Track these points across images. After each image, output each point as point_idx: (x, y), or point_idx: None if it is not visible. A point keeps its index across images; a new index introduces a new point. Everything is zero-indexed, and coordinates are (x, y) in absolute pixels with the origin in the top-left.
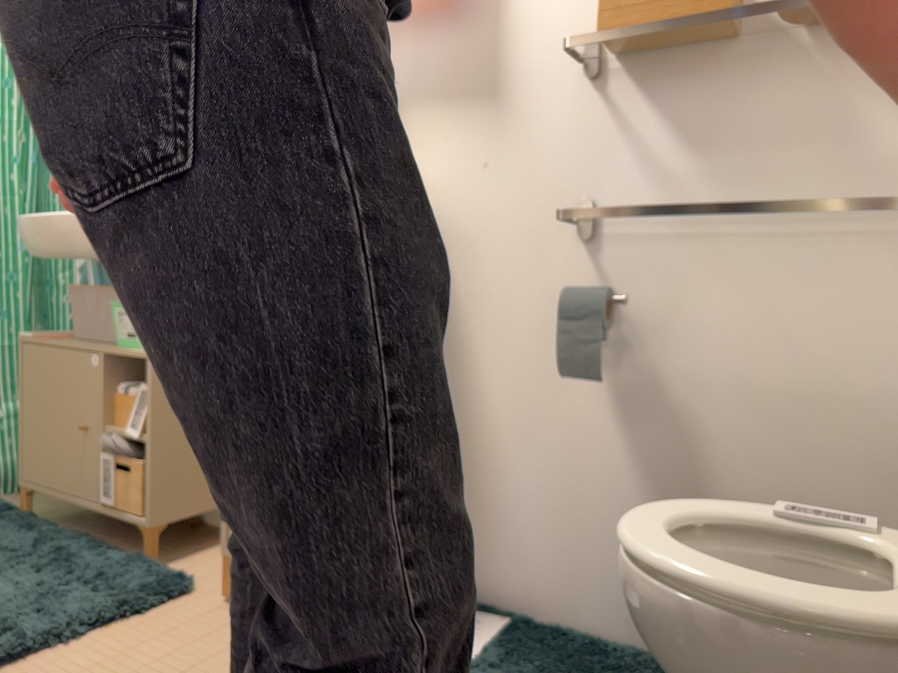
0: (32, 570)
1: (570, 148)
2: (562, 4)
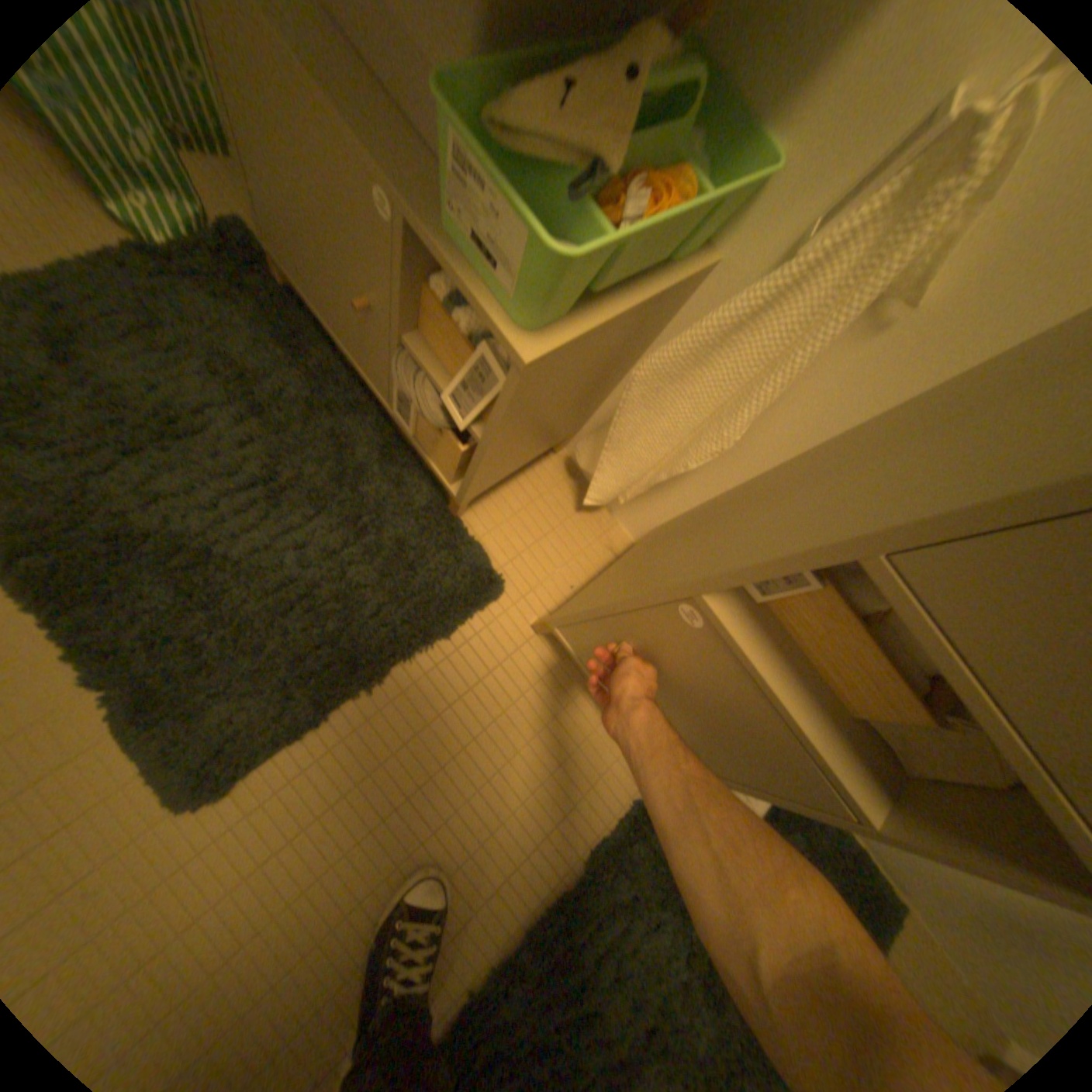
0: (317, 505)
1: None
2: None
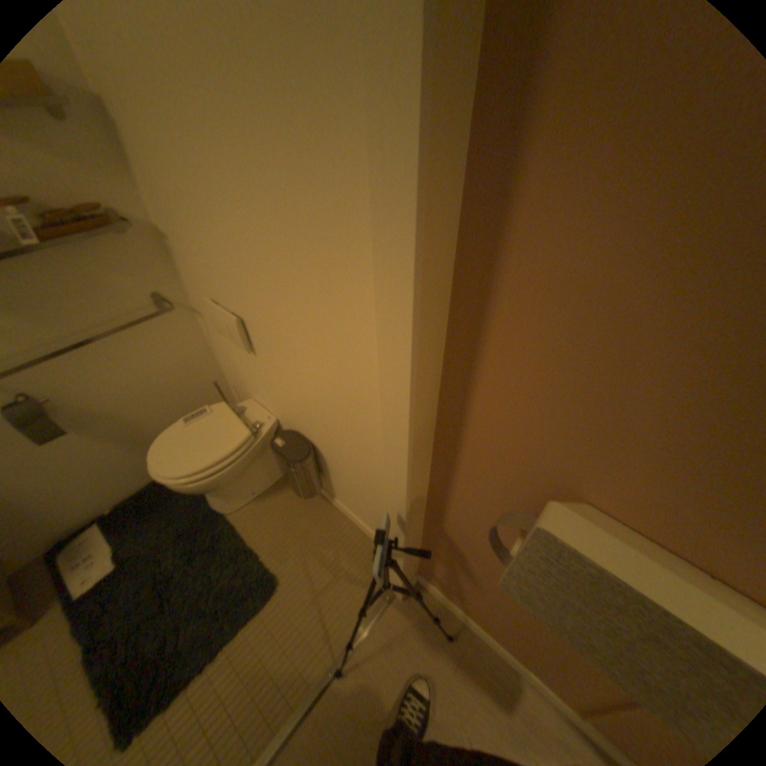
0: None
1: None
2: None
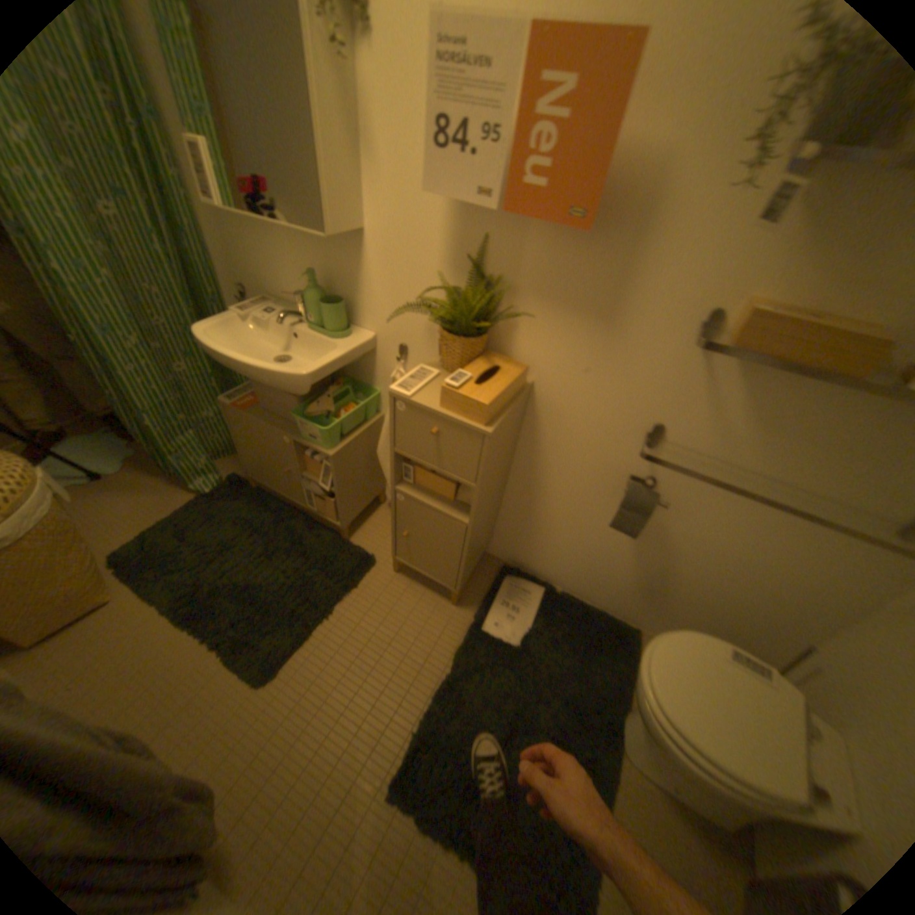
0: (286, 555)
1: (662, 385)
2: (706, 262)
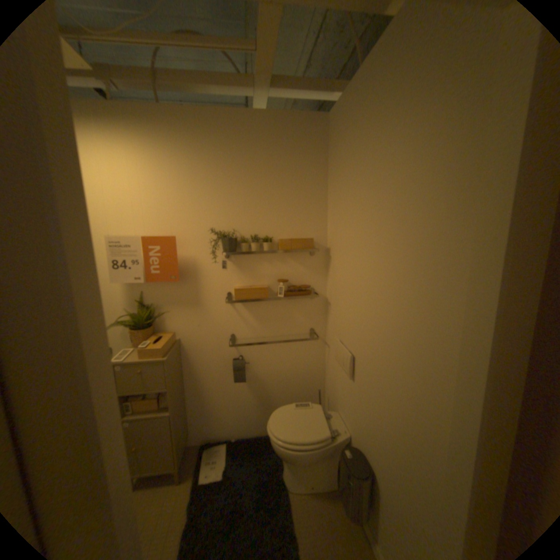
0: None
1: (225, 321)
2: (218, 282)
